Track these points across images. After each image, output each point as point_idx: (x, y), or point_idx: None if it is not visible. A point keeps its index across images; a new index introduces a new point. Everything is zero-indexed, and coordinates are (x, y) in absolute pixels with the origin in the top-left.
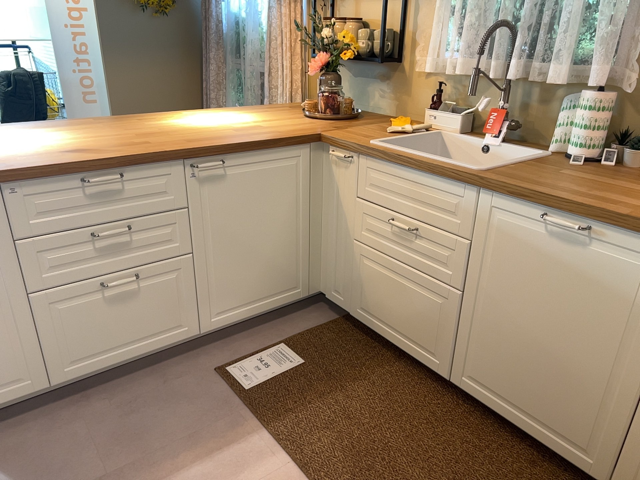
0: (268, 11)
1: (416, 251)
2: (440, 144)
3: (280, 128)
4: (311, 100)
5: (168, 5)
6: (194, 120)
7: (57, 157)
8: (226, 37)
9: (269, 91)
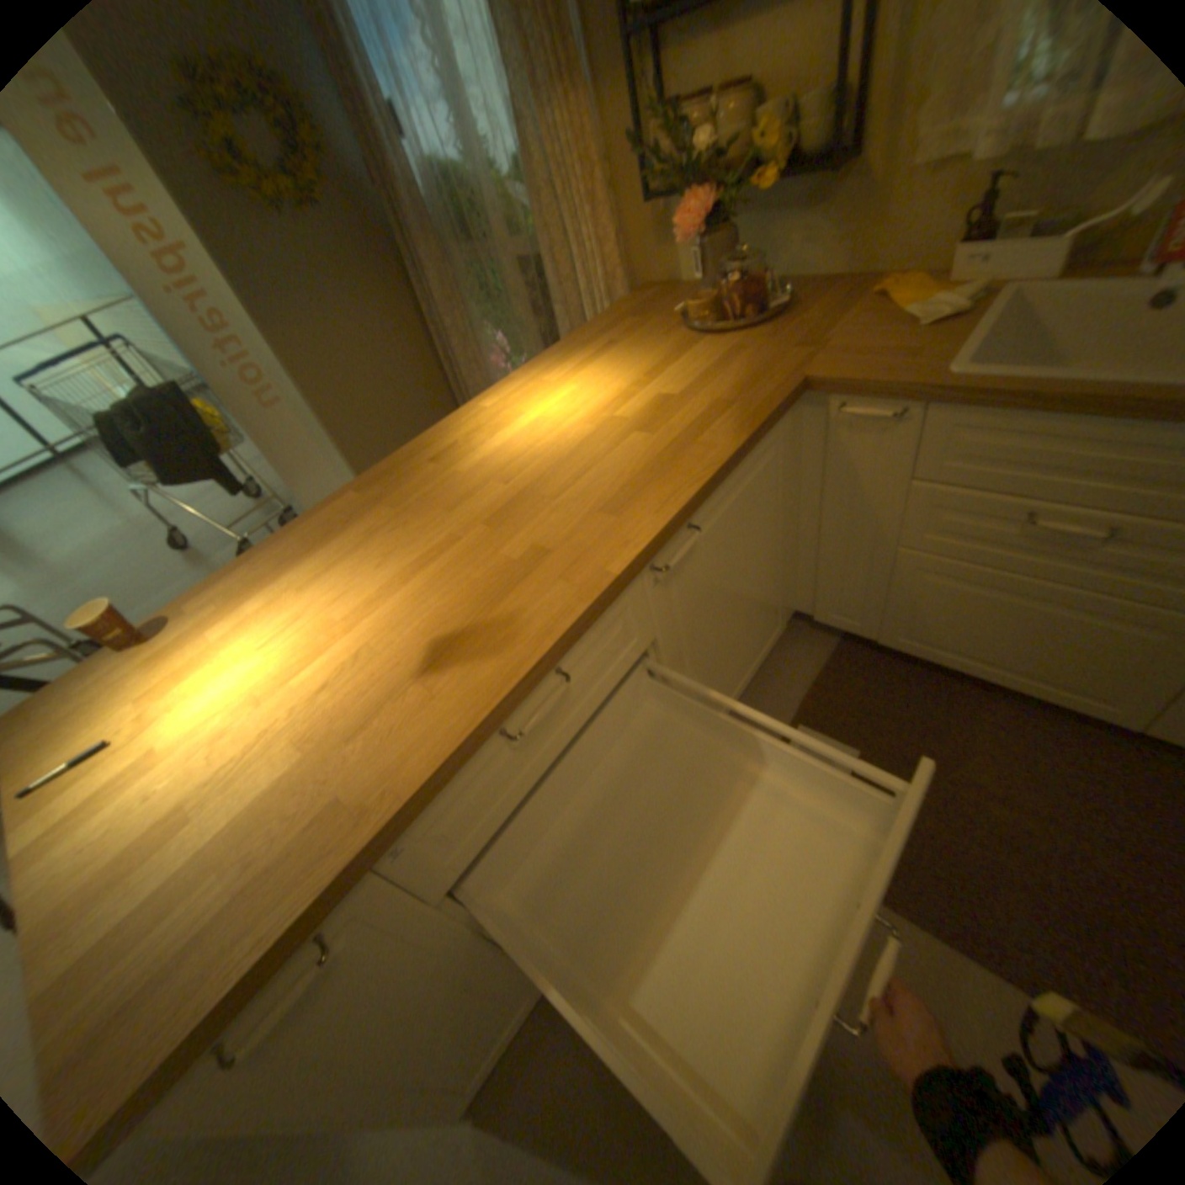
0: (514, 126)
1: (1099, 563)
2: (1020, 312)
3: (713, 390)
4: (692, 295)
5: (304, 181)
6: (527, 423)
7: (421, 707)
8: (426, 207)
9: (558, 291)
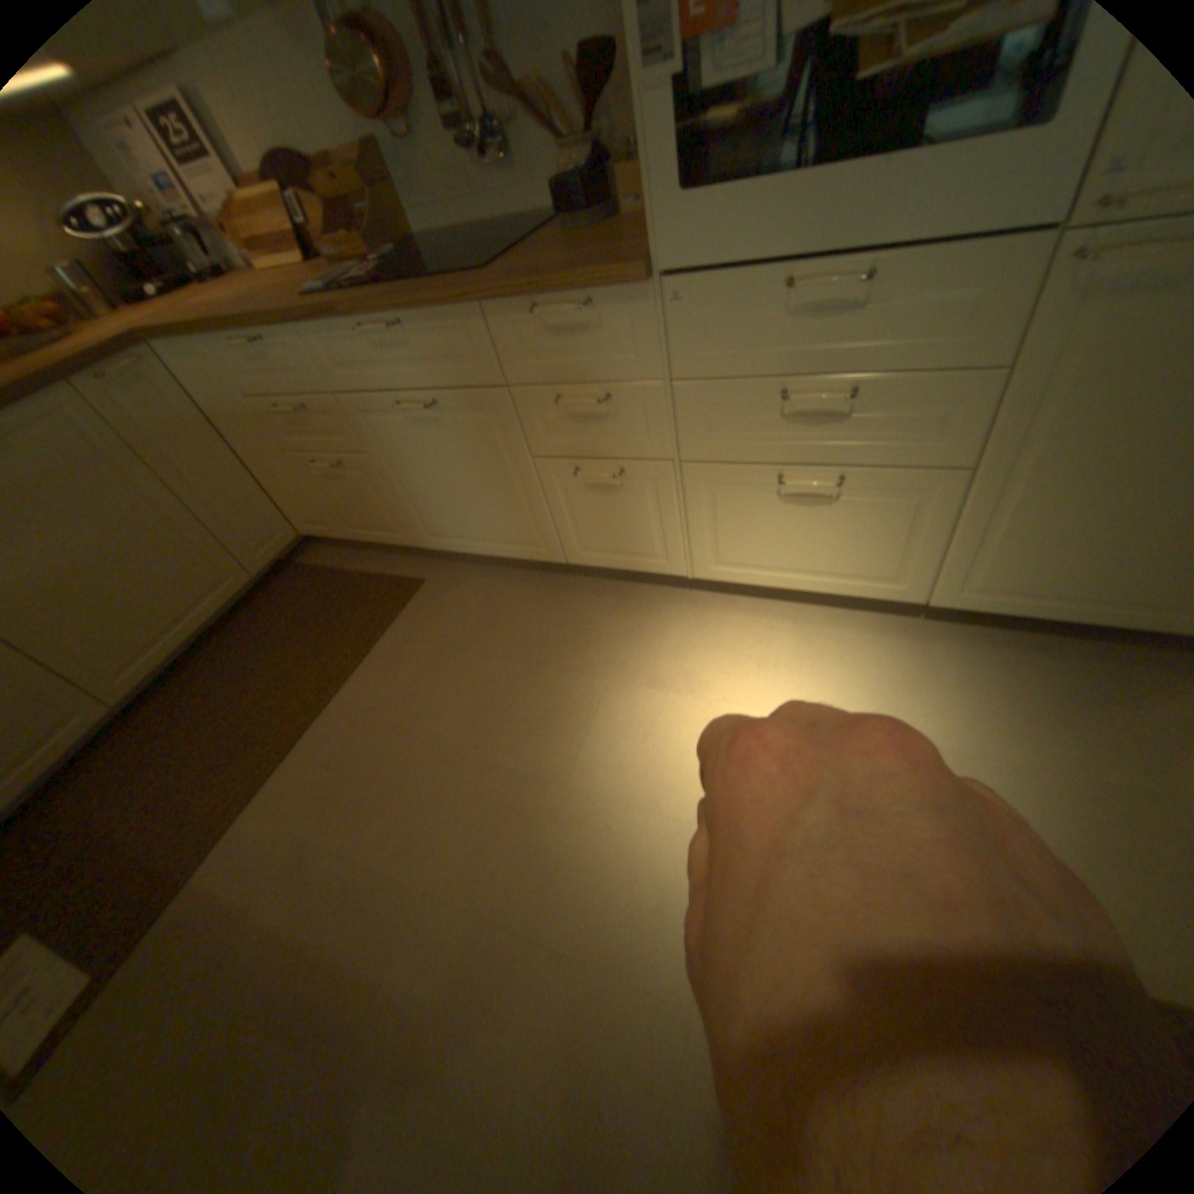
0: None
1: None
2: None
3: None
4: None
5: None
6: None
7: None
8: None
9: None
